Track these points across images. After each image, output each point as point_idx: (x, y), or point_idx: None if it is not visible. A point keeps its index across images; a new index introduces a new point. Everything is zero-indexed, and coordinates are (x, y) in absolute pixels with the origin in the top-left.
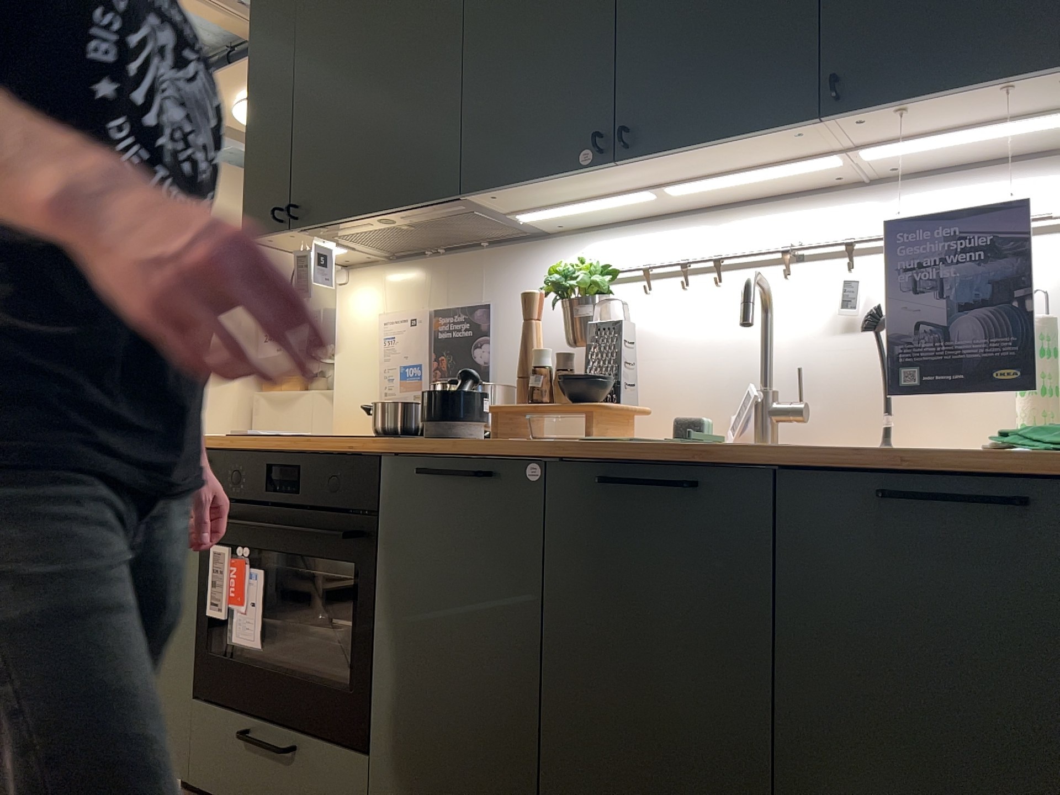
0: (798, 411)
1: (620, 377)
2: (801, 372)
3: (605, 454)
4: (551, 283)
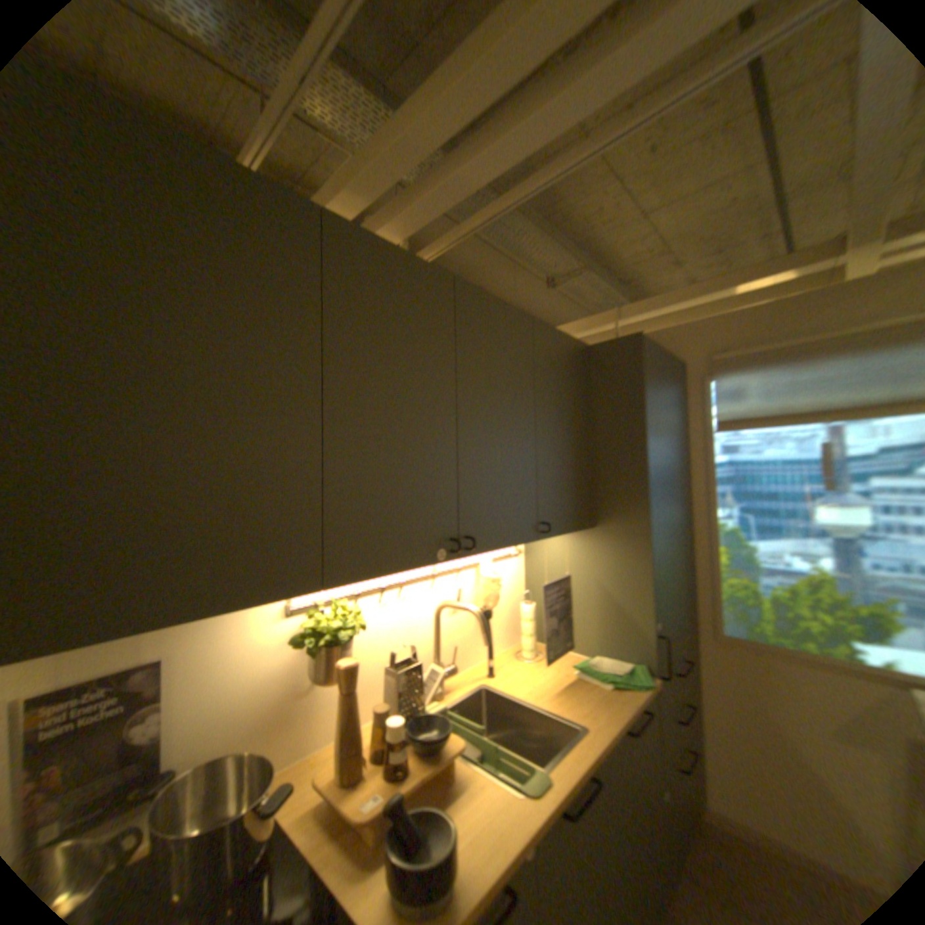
0: (456, 671)
1: (415, 707)
2: (458, 648)
3: (570, 799)
4: (326, 638)
